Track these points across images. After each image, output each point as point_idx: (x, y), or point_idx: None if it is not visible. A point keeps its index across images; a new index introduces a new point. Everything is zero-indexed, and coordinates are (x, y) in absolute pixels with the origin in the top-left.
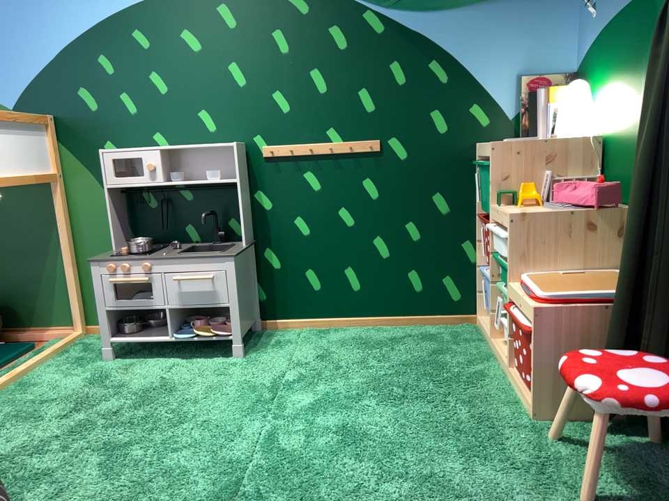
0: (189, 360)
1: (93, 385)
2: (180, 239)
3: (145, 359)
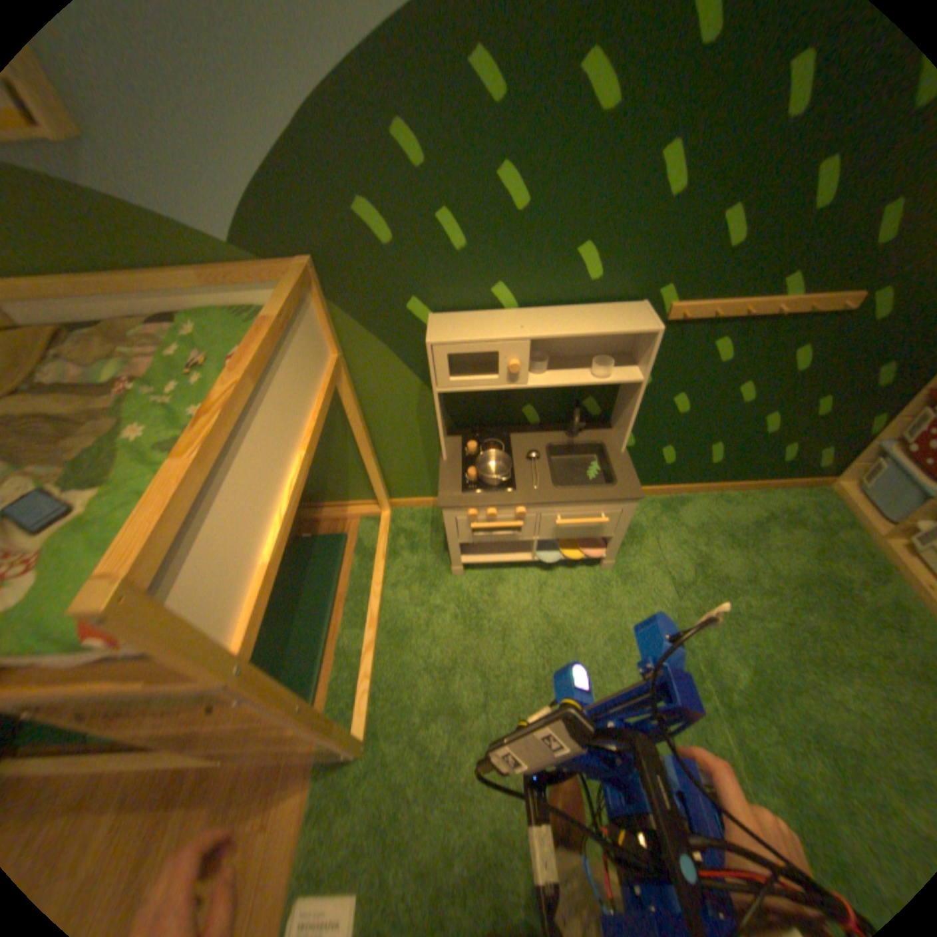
0: (550, 569)
1: (473, 629)
2: (515, 422)
3: (499, 569)
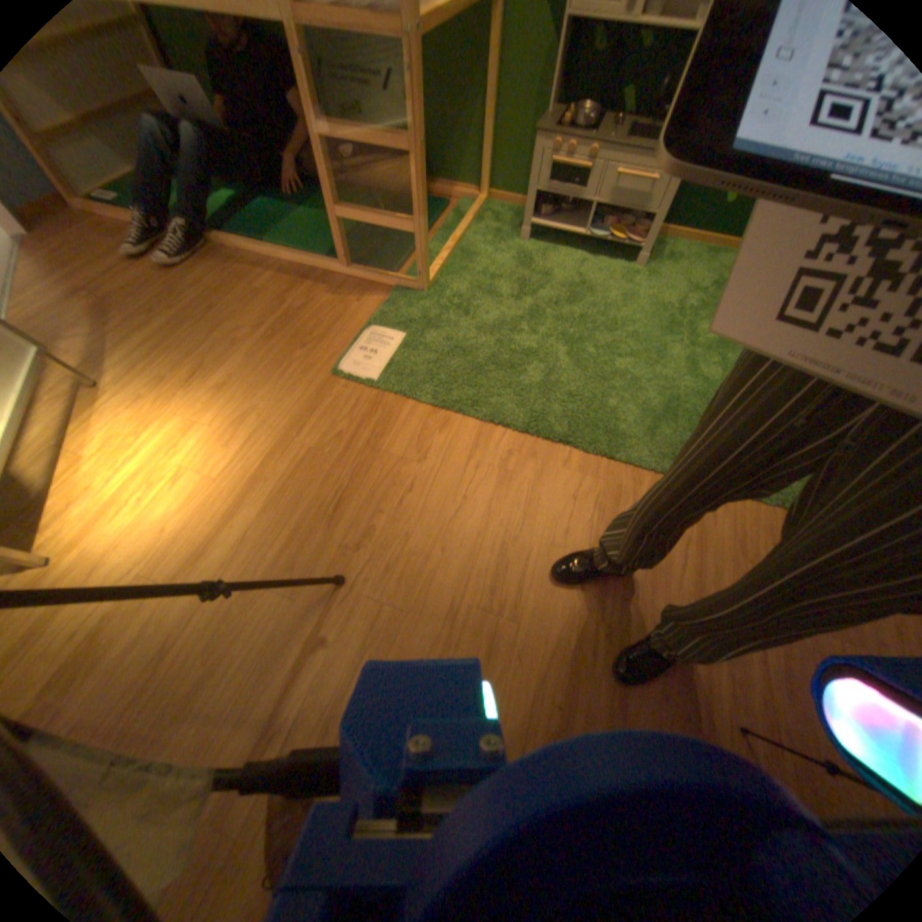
0: (593, 254)
1: (521, 265)
2: (612, 104)
3: (554, 245)
